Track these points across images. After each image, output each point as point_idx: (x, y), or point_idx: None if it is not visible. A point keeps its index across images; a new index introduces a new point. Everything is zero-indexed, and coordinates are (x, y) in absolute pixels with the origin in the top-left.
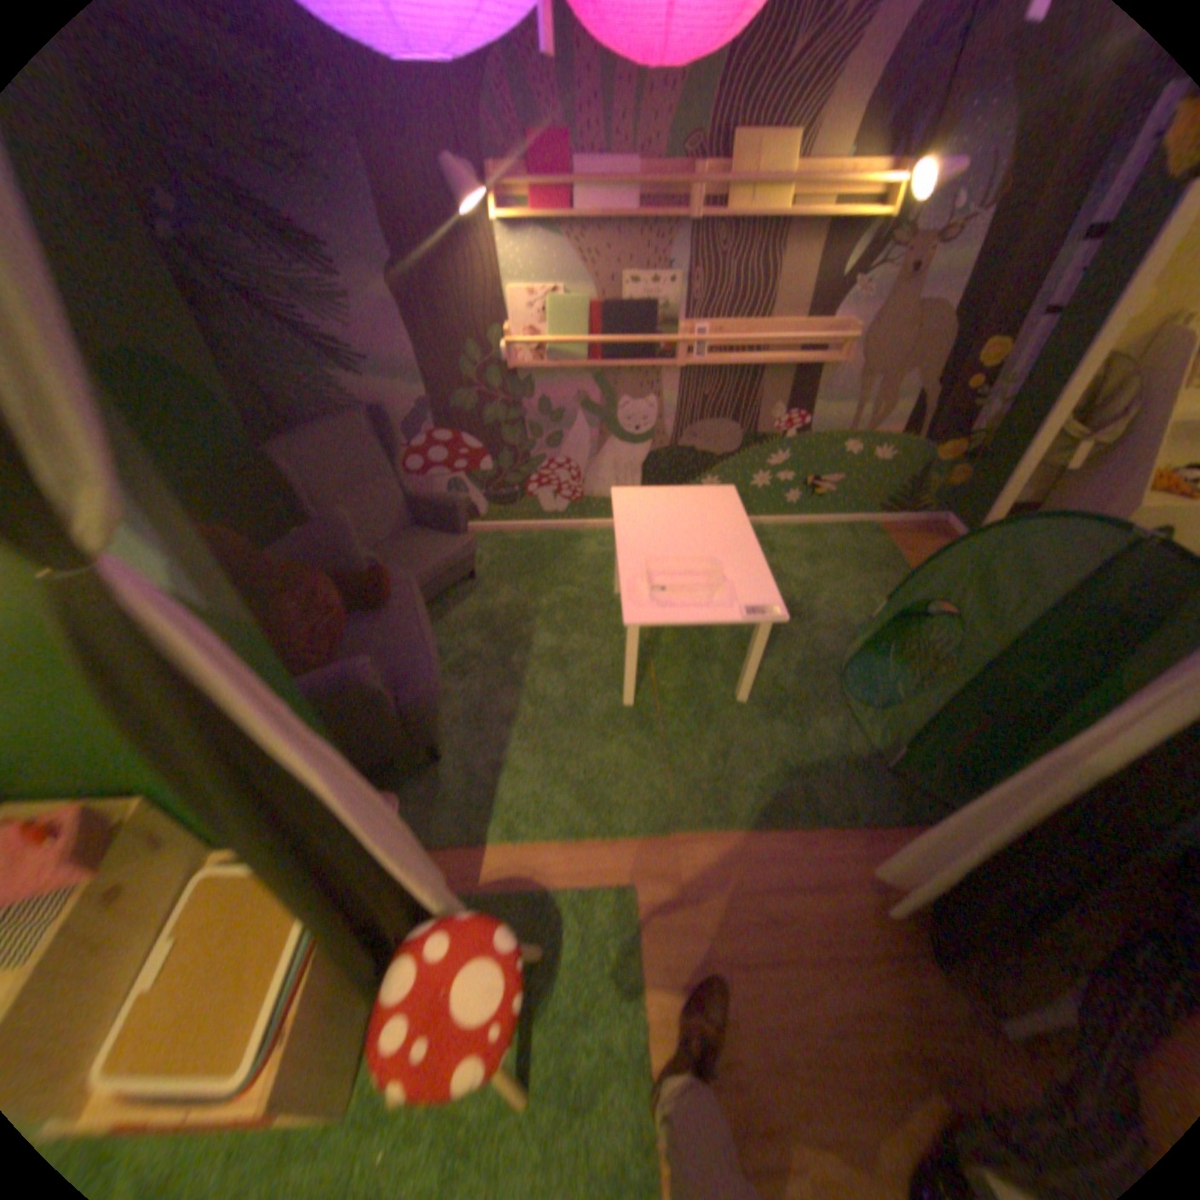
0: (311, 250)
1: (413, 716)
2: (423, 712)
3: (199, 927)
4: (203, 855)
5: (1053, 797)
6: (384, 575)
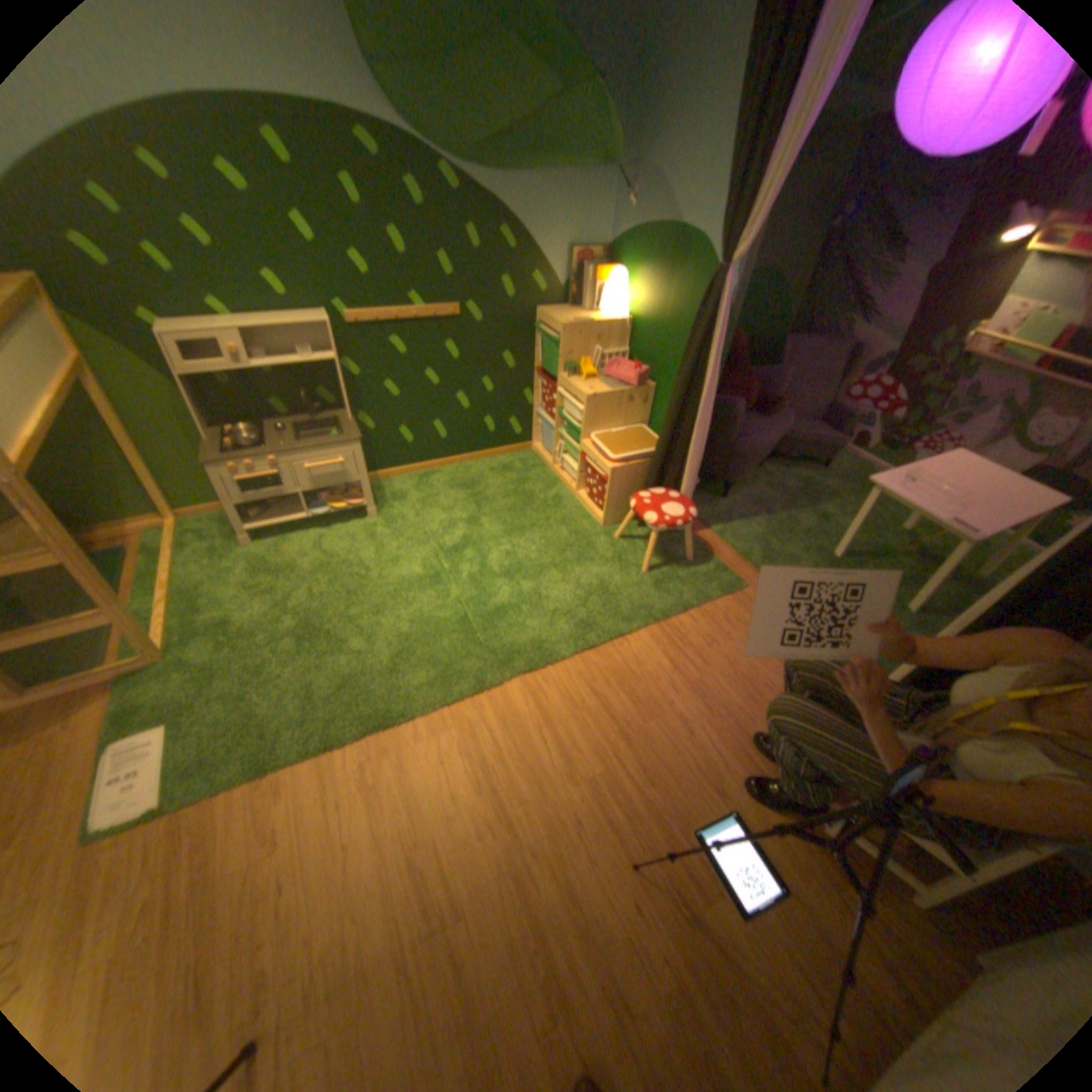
0: (899, 248)
1: (734, 453)
2: (739, 455)
3: (630, 435)
4: (643, 426)
5: (988, 613)
6: (780, 402)
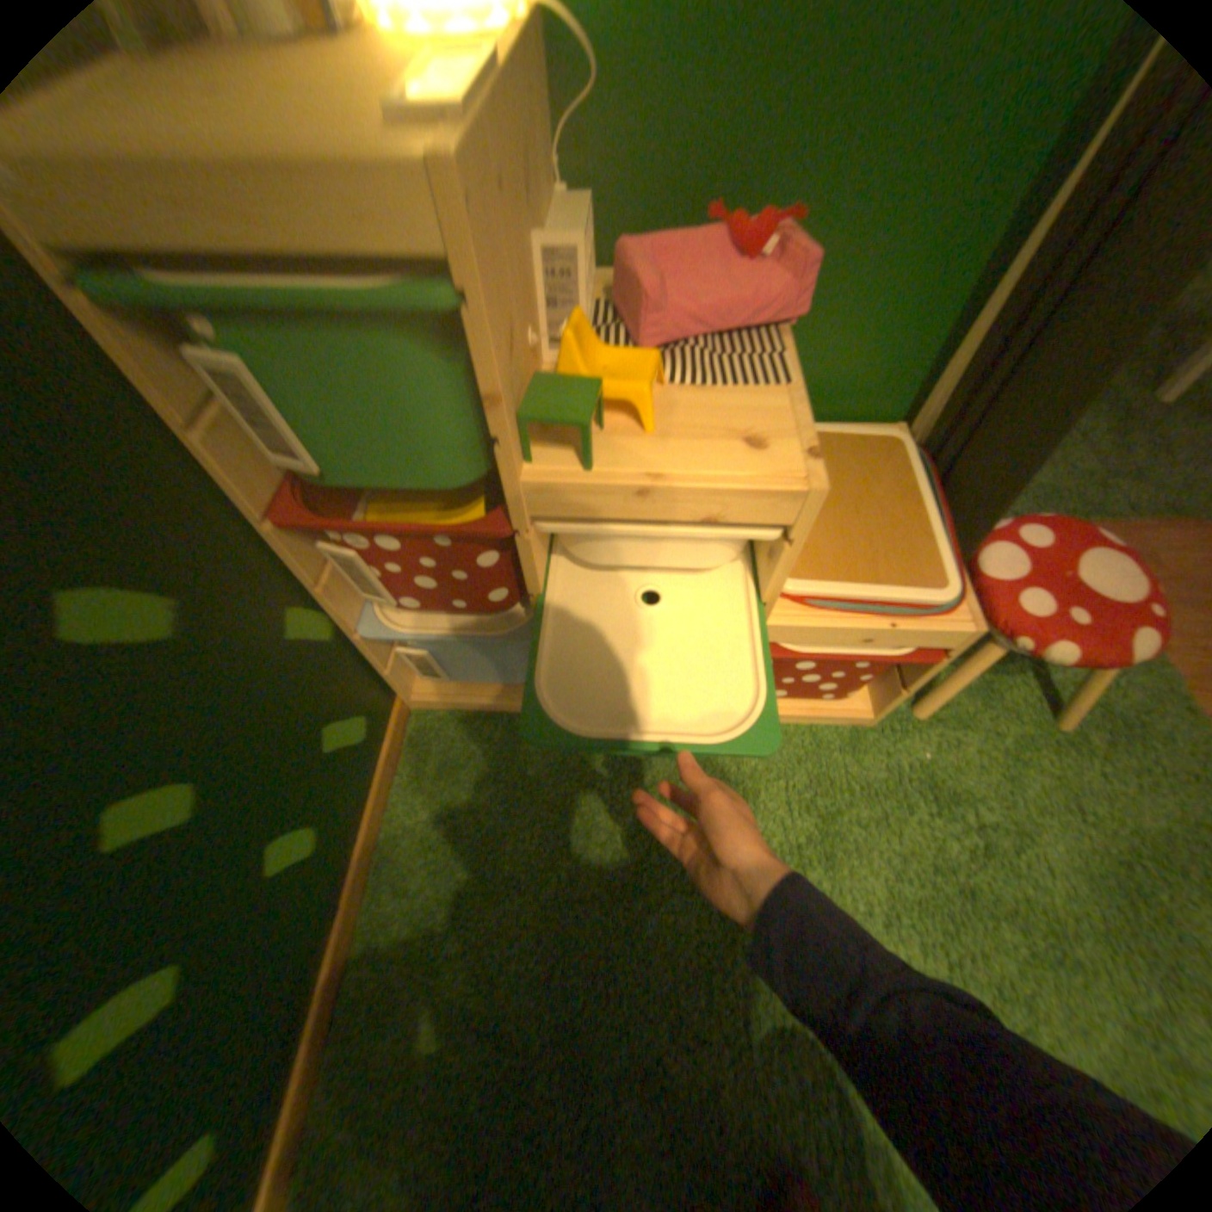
0: None
1: None
2: None
3: None
4: None
5: None
6: None
